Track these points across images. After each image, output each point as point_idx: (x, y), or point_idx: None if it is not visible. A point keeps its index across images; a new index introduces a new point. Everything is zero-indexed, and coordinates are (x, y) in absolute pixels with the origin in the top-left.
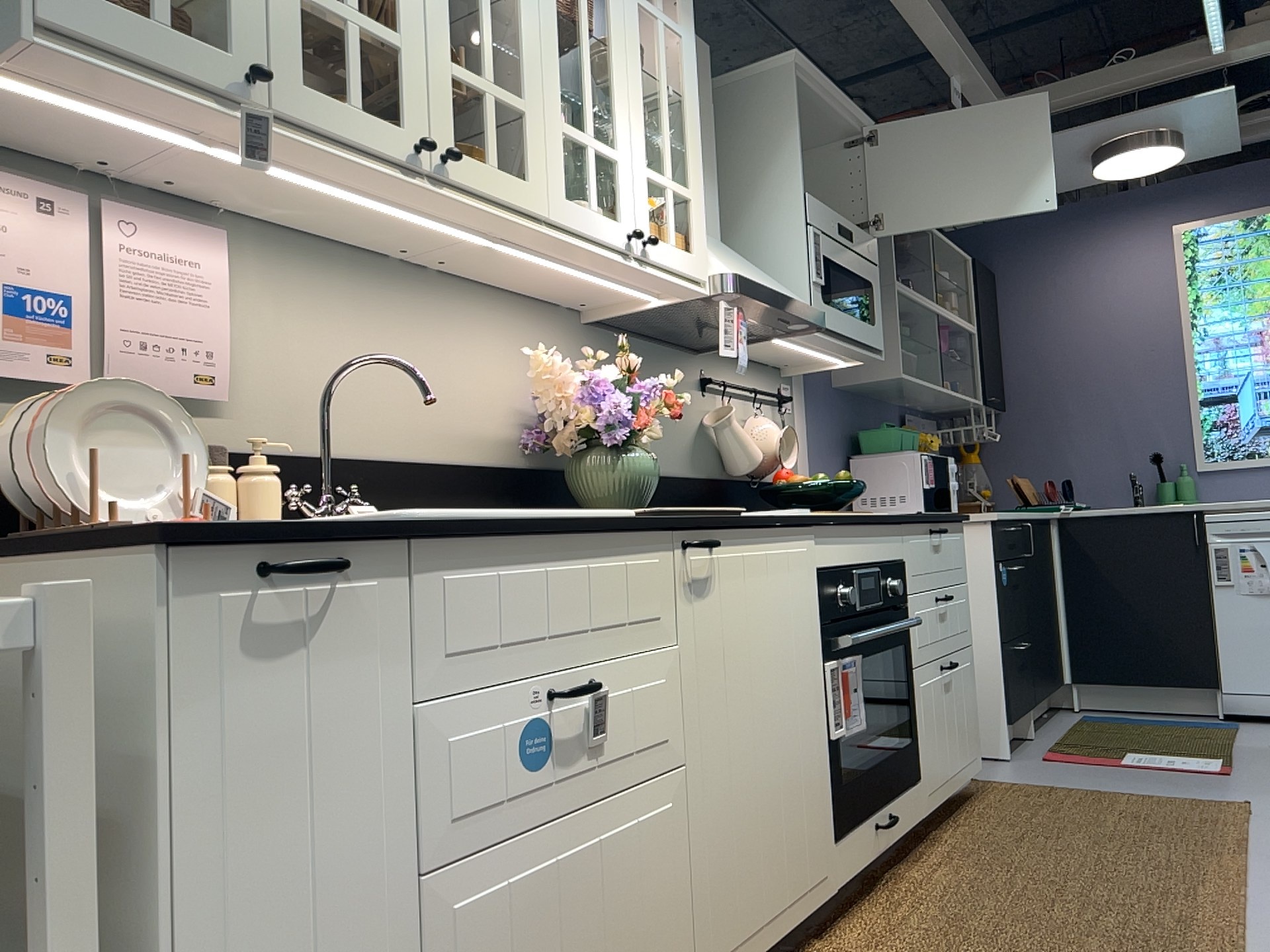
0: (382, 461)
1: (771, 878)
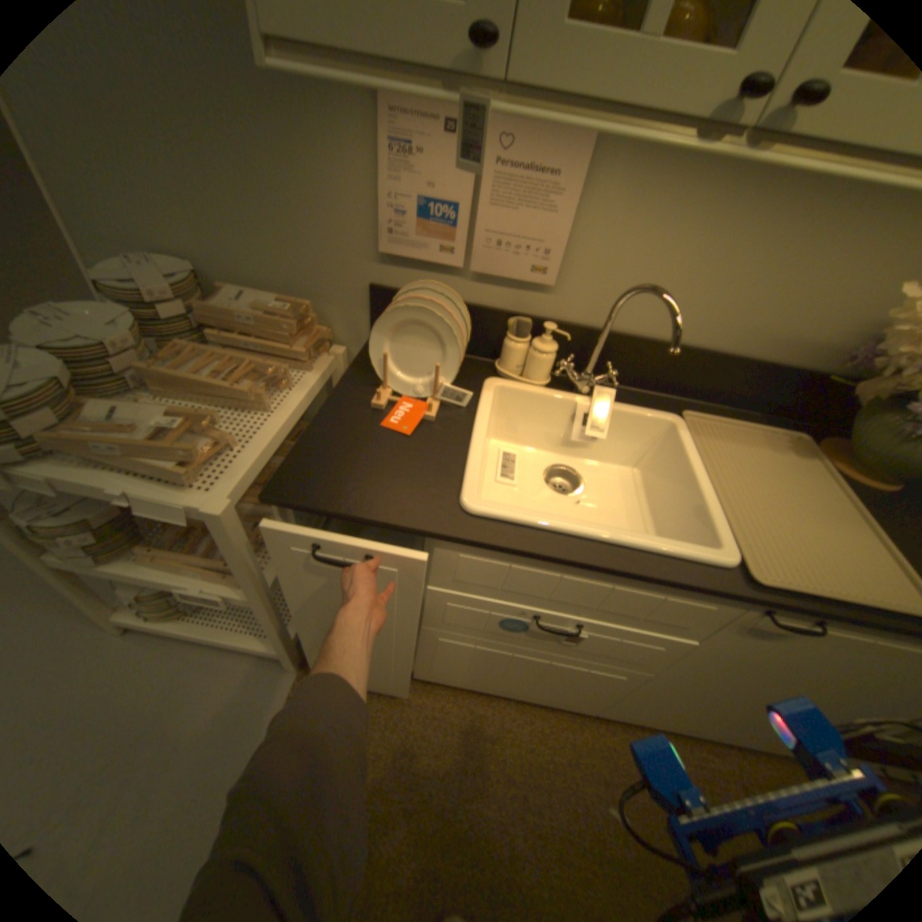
0: (672, 343)
1: (710, 729)
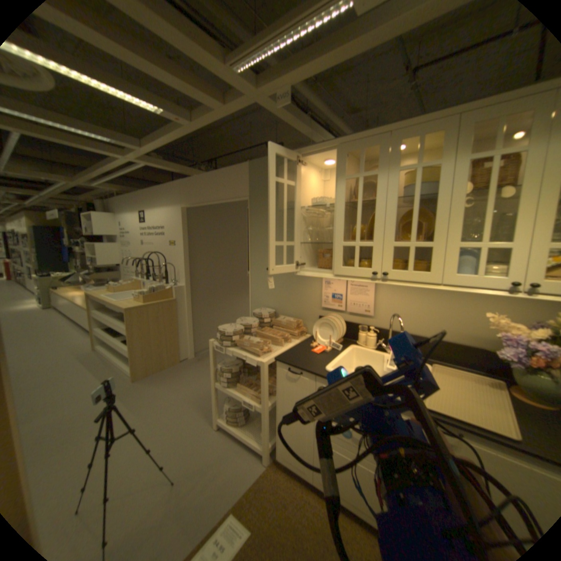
0: (424, 338)
1: None
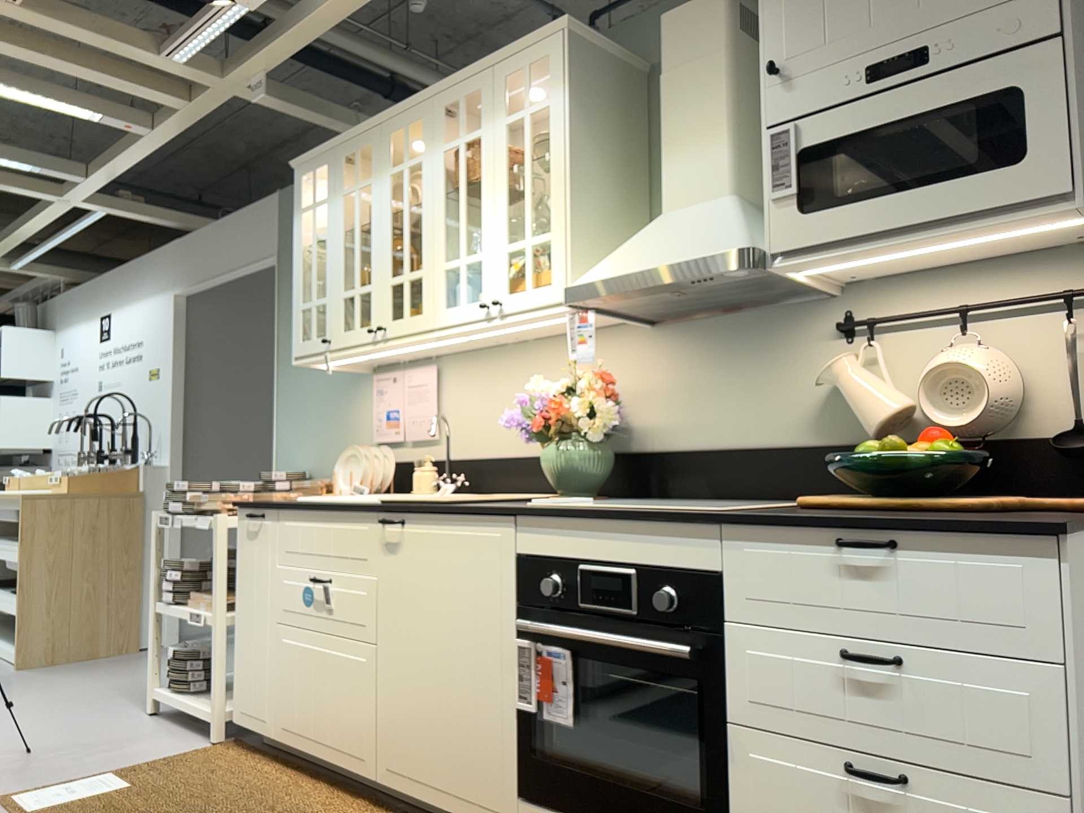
0: (497, 458)
1: (435, 760)
